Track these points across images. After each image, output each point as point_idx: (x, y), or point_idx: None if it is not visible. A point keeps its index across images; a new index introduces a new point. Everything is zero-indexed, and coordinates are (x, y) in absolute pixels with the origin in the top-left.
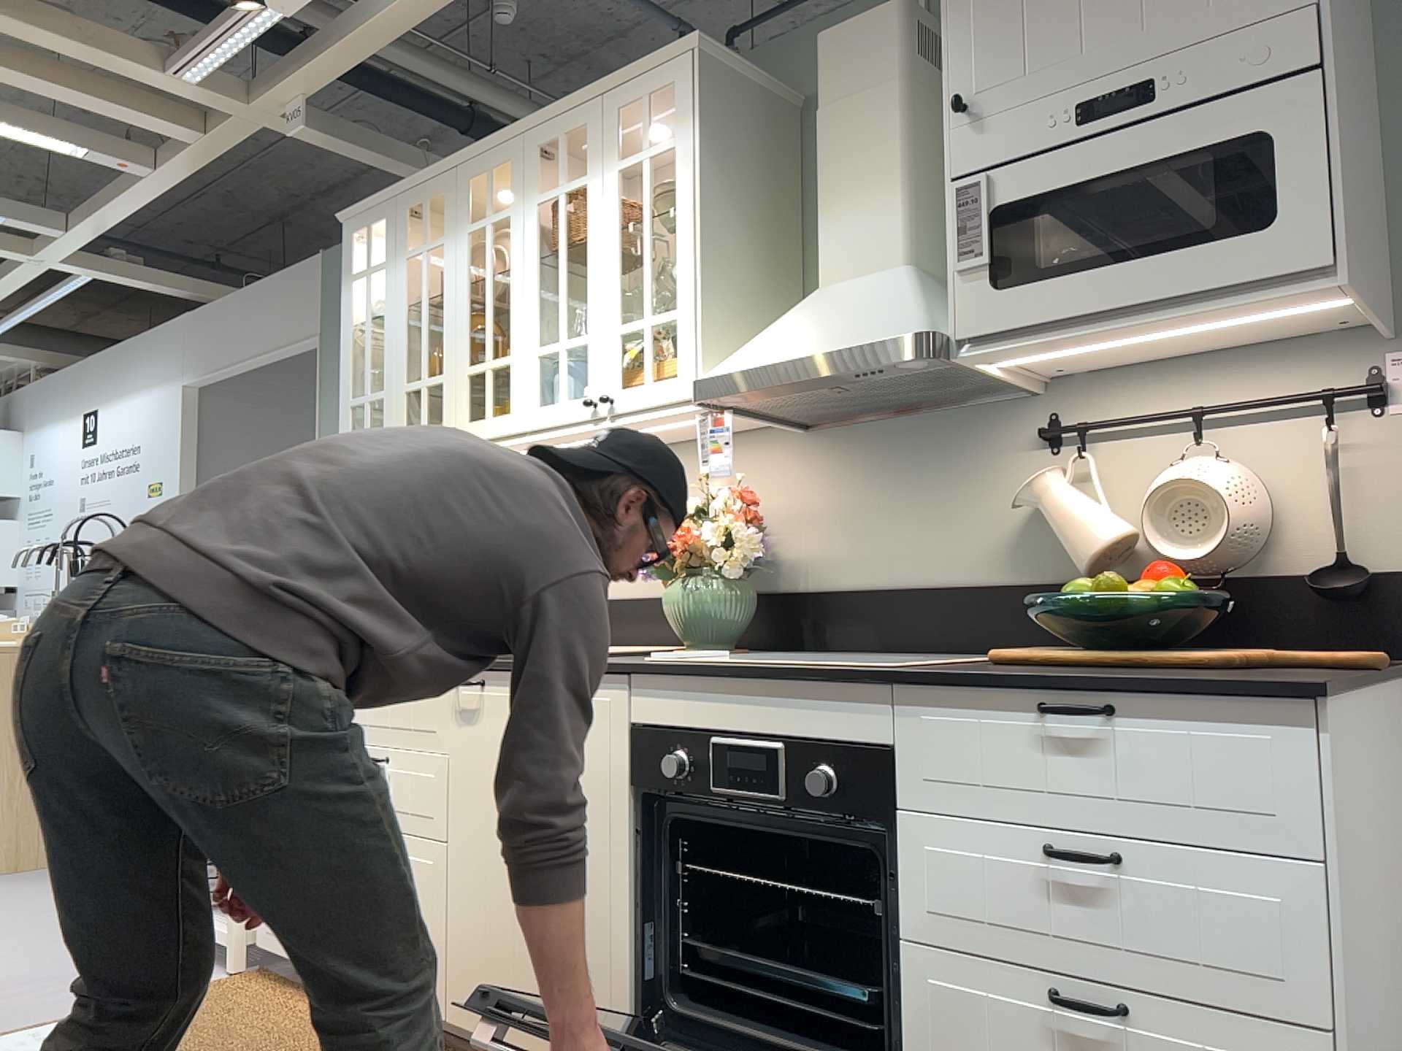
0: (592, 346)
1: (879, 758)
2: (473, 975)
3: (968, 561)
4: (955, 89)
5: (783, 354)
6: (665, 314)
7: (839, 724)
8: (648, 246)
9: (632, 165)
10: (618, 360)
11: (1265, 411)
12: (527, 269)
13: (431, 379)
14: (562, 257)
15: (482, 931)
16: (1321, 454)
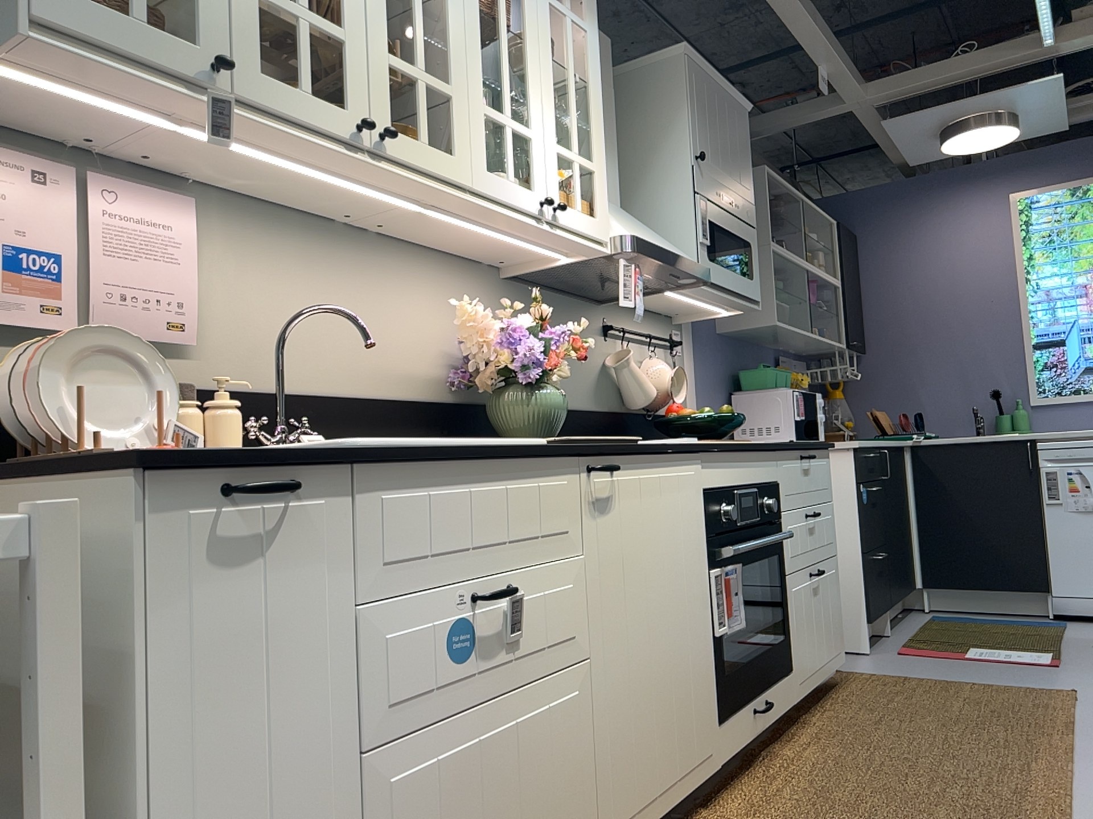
0: (537, 146)
1: (776, 488)
2: (624, 782)
3: (583, 395)
4: (695, 146)
5: (661, 245)
6: (589, 162)
7: (768, 473)
8: (575, 95)
9: (560, 10)
10: (559, 176)
11: (656, 342)
12: (469, 6)
13: (321, 21)
14: (505, 31)
15: (630, 727)
16: (675, 365)
